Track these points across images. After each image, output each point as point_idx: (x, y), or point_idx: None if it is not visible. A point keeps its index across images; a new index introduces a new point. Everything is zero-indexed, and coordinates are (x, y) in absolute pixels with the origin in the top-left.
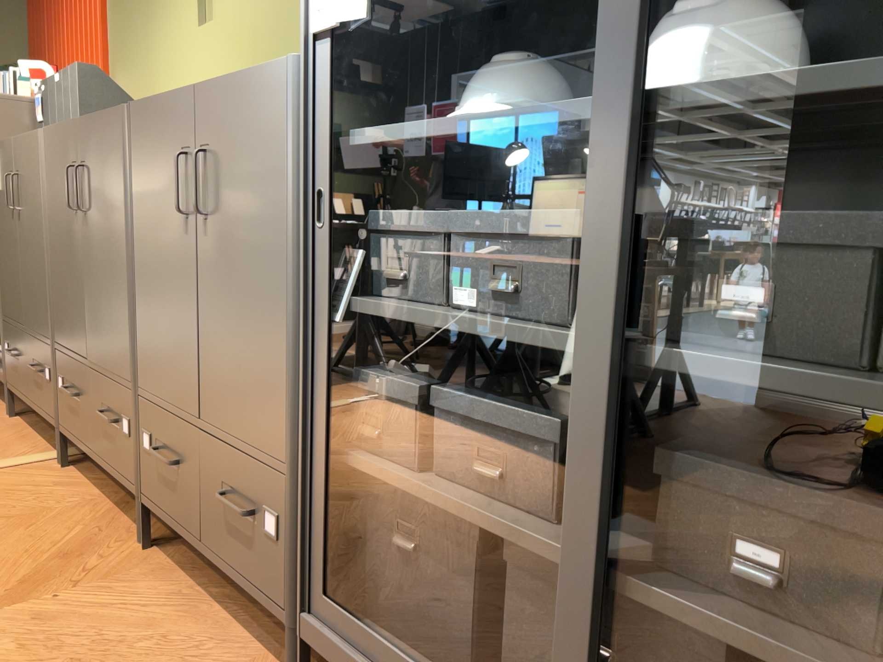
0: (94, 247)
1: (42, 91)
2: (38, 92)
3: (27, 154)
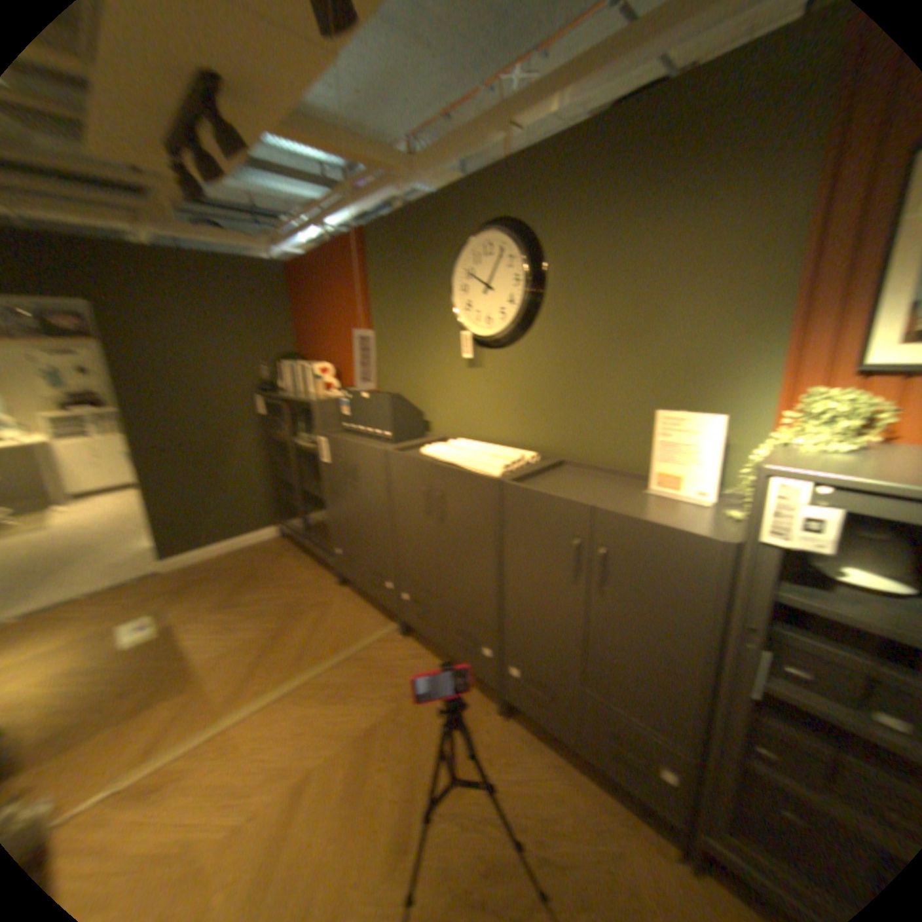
0: (451, 542)
1: (344, 395)
2: (340, 395)
3: (364, 455)
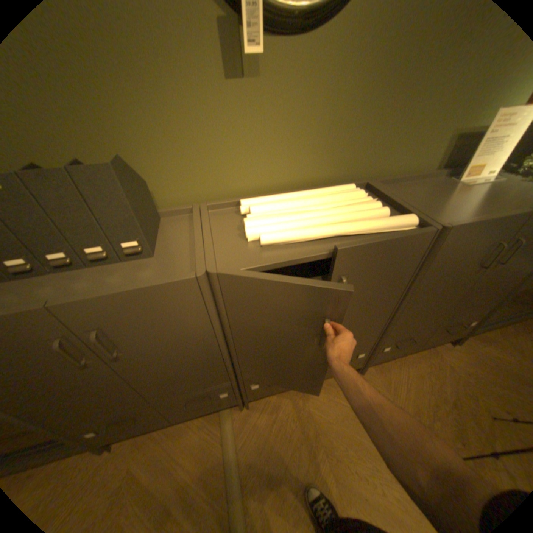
0: (347, 312)
1: None
2: None
3: (139, 304)
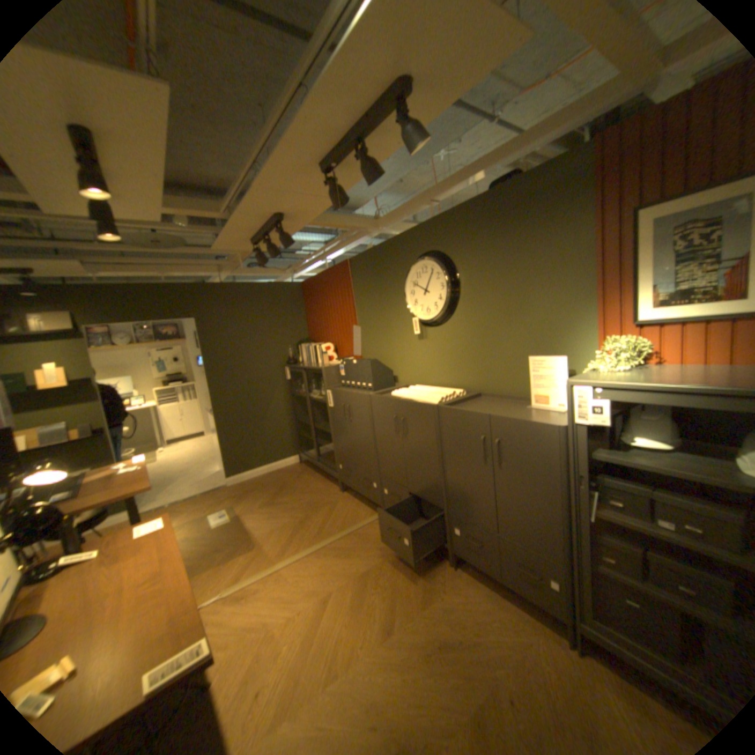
0: (413, 449)
1: (343, 363)
2: (340, 363)
3: (356, 400)
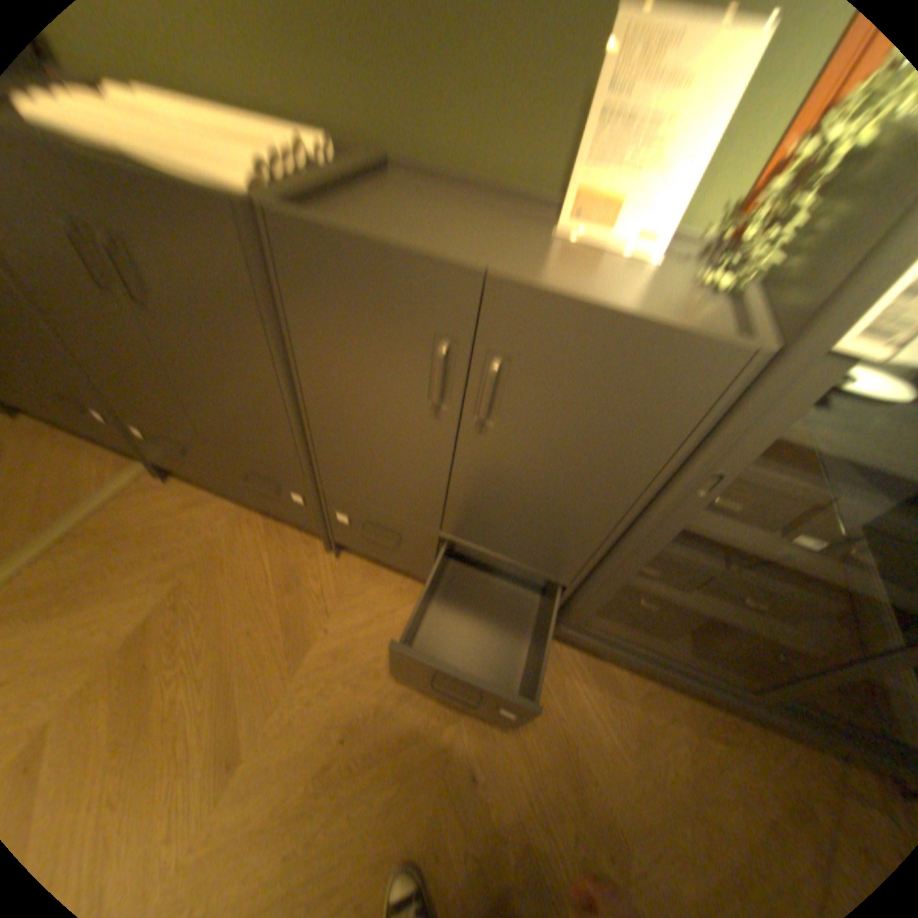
0: (181, 344)
1: None
2: None
3: None
